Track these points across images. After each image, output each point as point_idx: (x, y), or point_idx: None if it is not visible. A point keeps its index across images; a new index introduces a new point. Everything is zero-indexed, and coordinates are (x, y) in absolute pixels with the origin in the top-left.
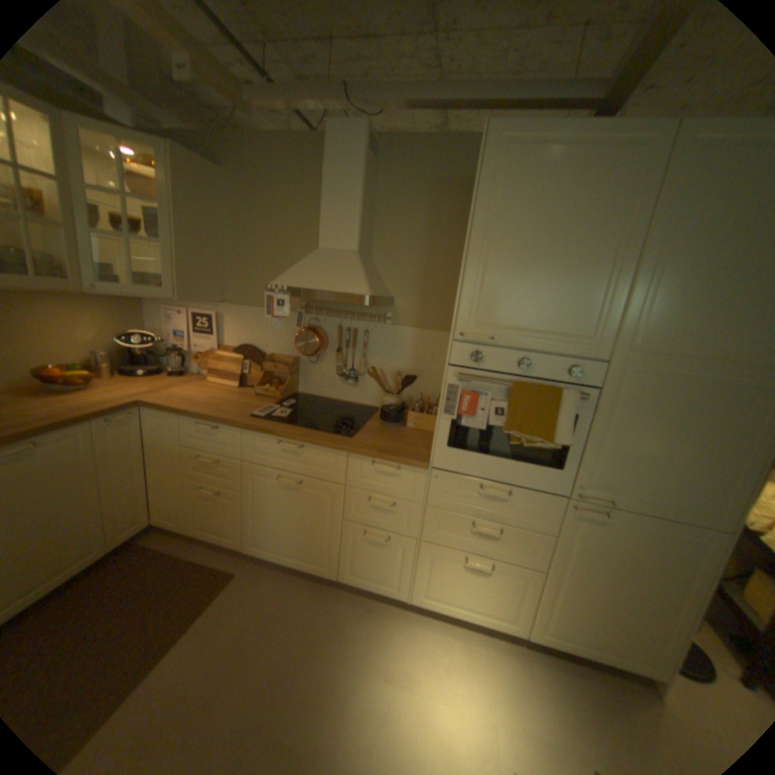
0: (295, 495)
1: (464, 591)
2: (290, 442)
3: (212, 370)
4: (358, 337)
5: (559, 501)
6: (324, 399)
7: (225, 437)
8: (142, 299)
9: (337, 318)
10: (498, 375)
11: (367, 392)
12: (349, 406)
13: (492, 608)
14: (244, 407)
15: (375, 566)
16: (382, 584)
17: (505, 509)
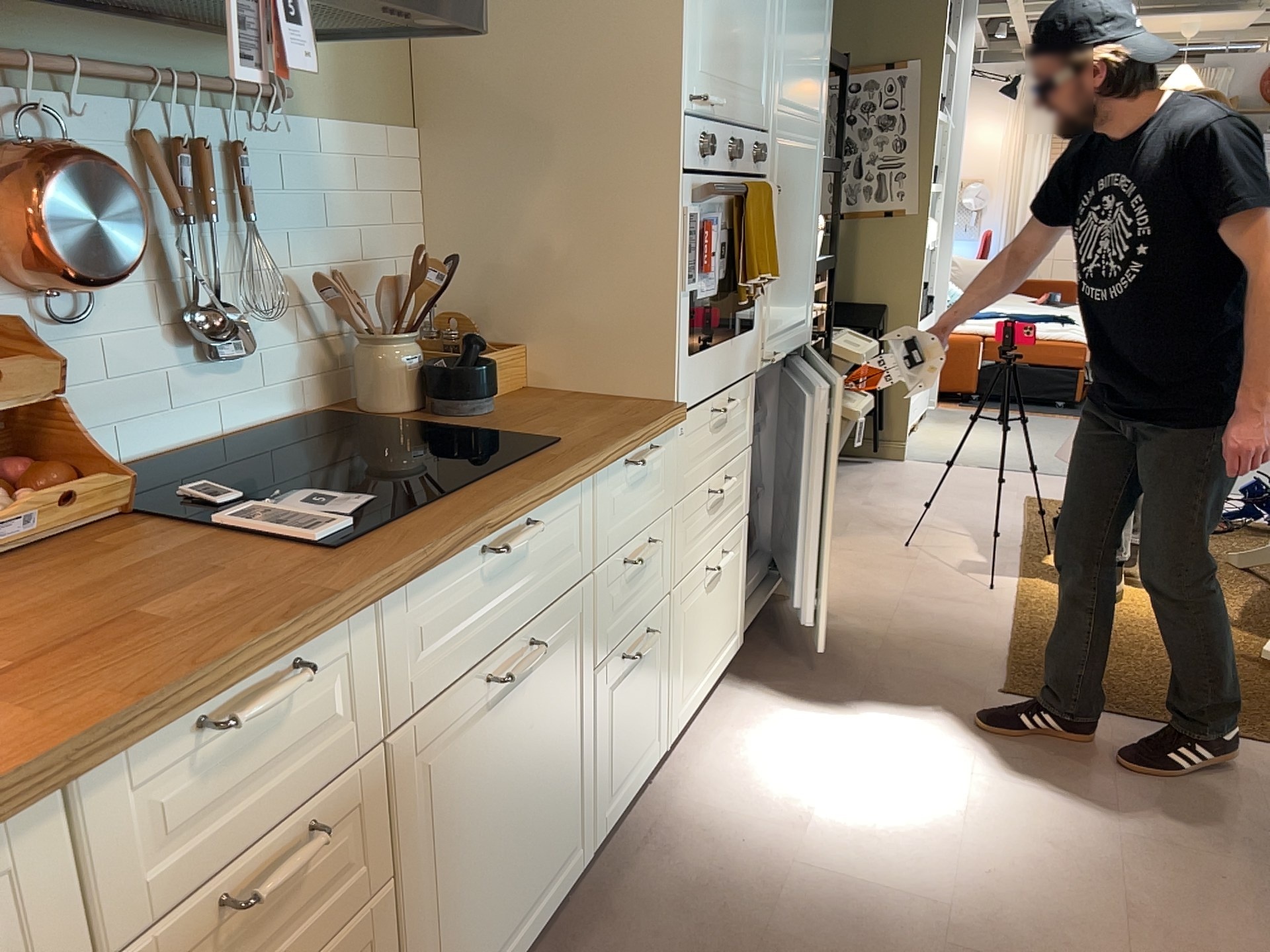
0: (518, 704)
1: (707, 634)
2: (501, 533)
3: None
4: (213, 172)
5: (753, 381)
6: (143, 465)
7: (321, 690)
8: None
9: (116, 98)
10: (722, 179)
11: (272, 372)
12: (253, 441)
13: (724, 629)
14: (180, 572)
15: (635, 724)
16: (643, 753)
17: (727, 434)
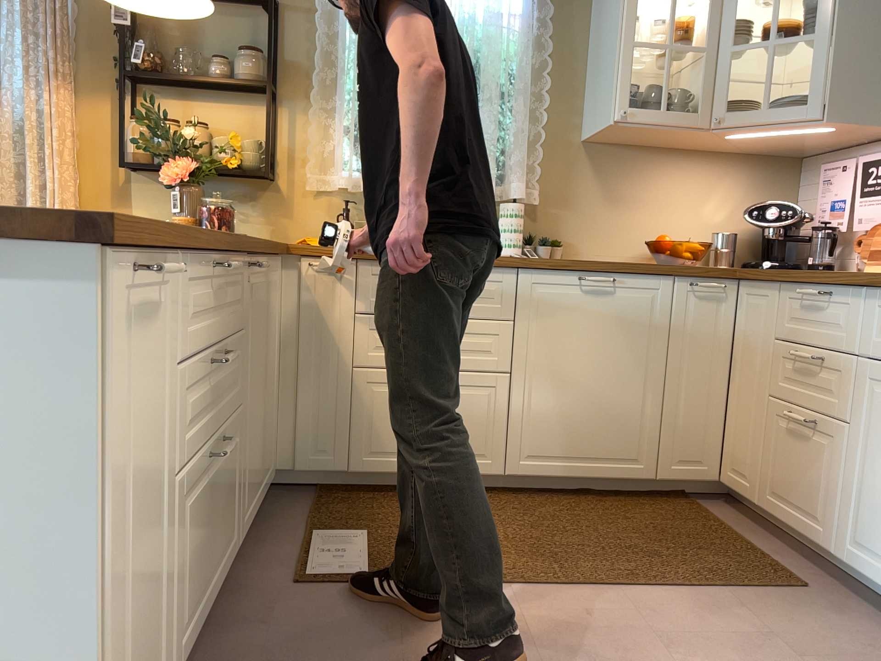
0: None
1: None
2: None
3: (878, 252)
4: None
5: None
6: None
7: (841, 312)
8: (802, 168)
9: None
10: None
11: None
12: None
13: None
14: None
15: None
16: None
17: None
